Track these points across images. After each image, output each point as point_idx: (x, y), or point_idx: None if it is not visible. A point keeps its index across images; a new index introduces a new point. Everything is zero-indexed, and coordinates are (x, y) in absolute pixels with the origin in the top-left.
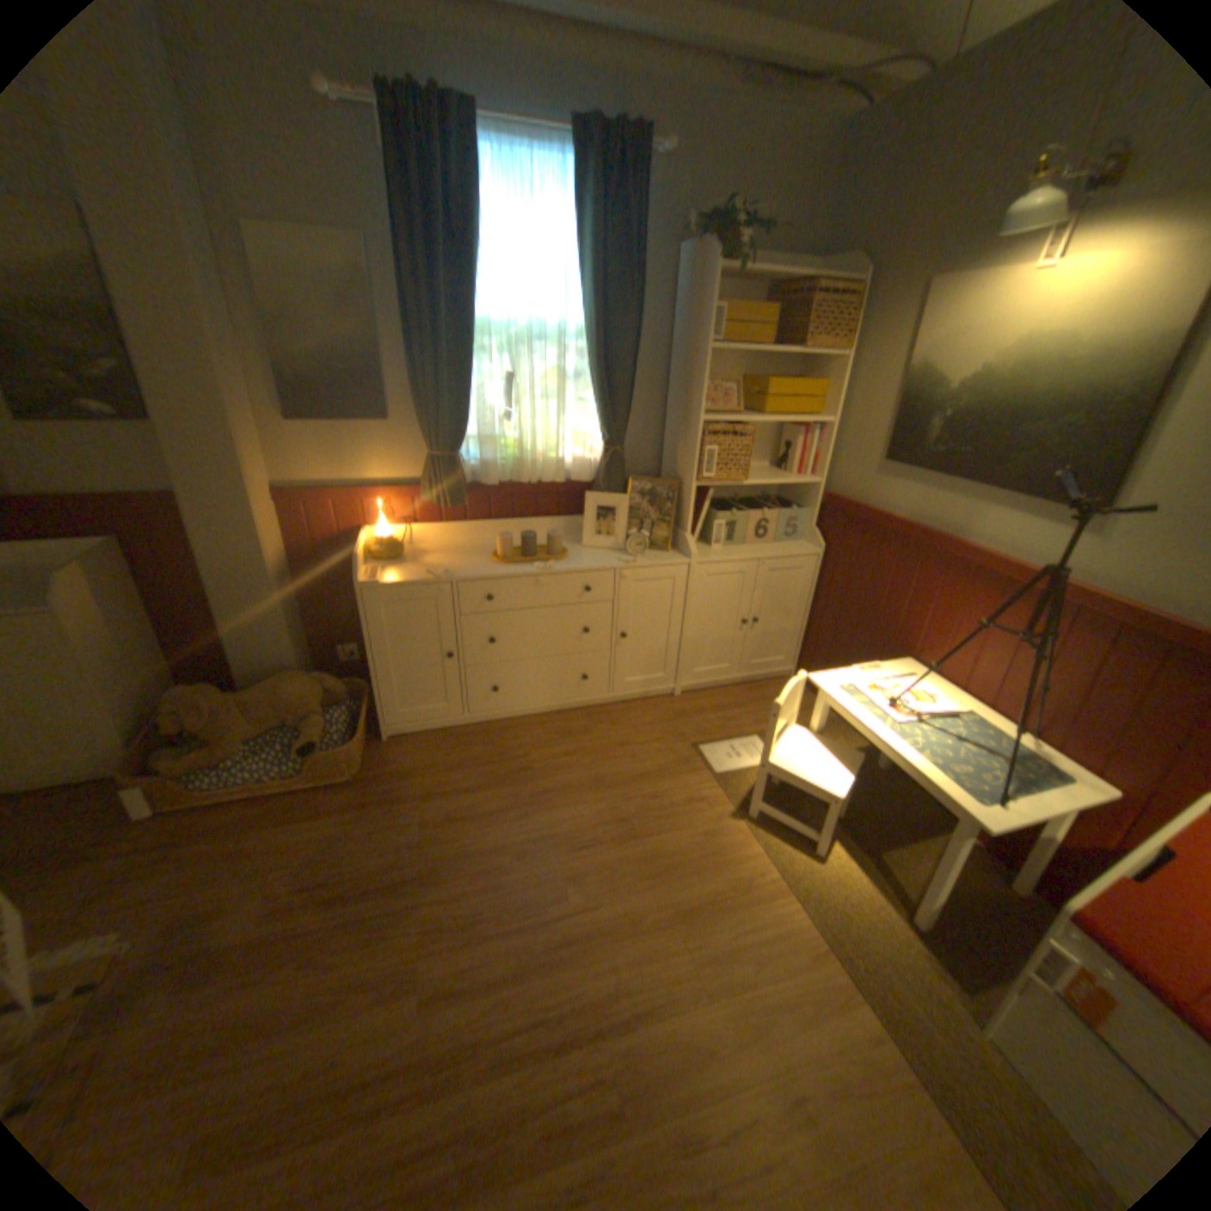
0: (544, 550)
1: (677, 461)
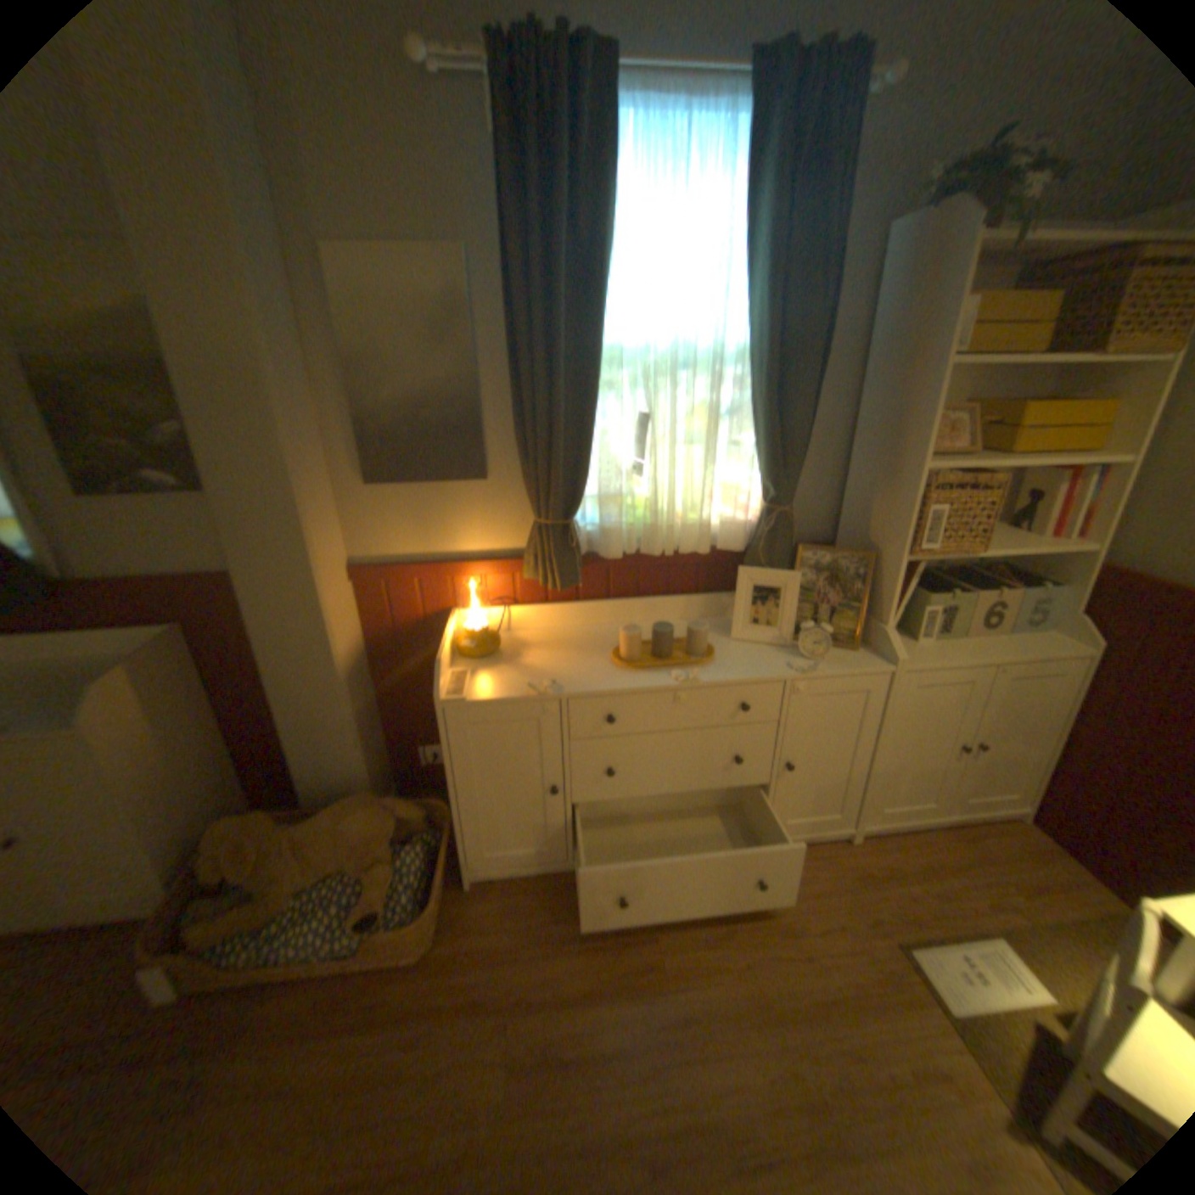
0: (681, 646)
1: (873, 522)
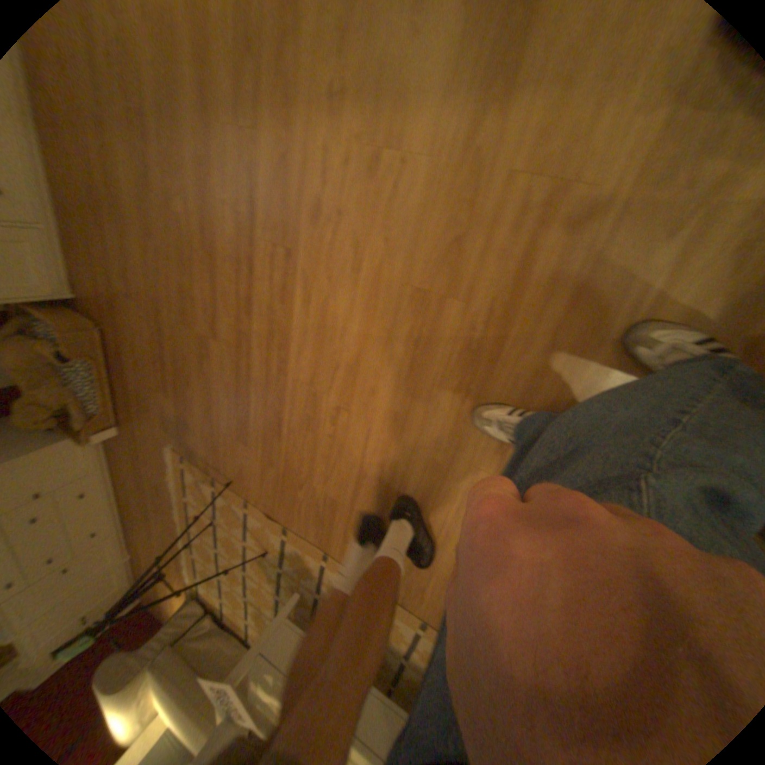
0: None
1: None
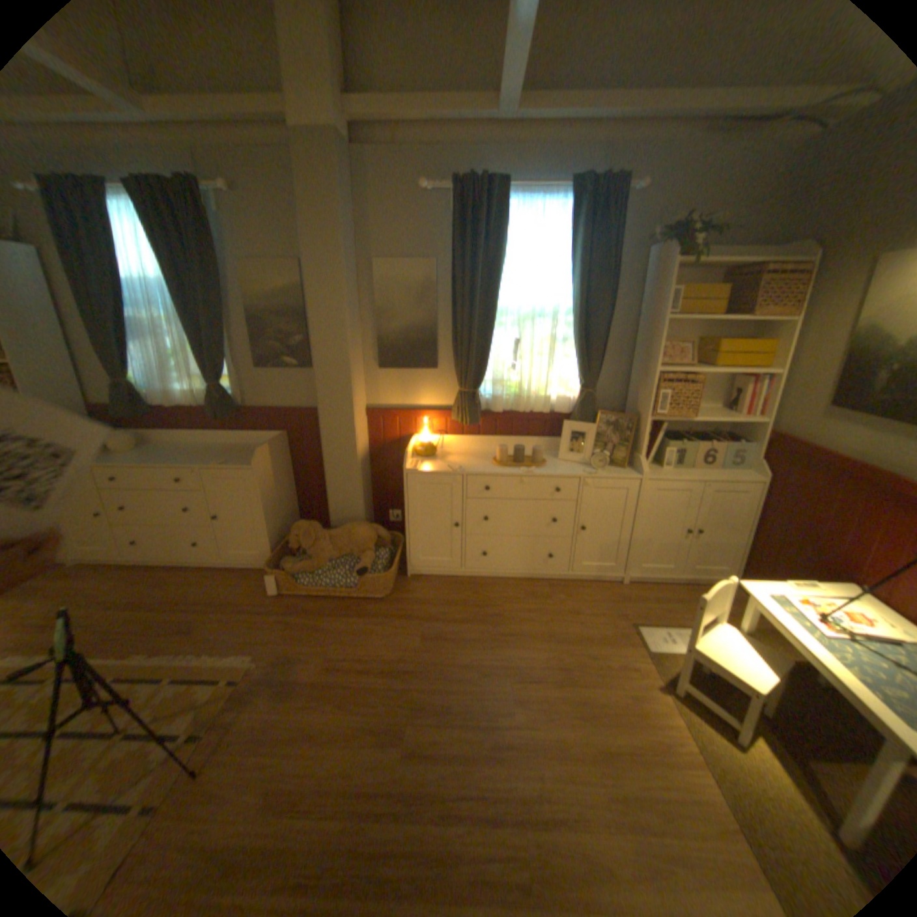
0: (529, 459)
1: (638, 400)
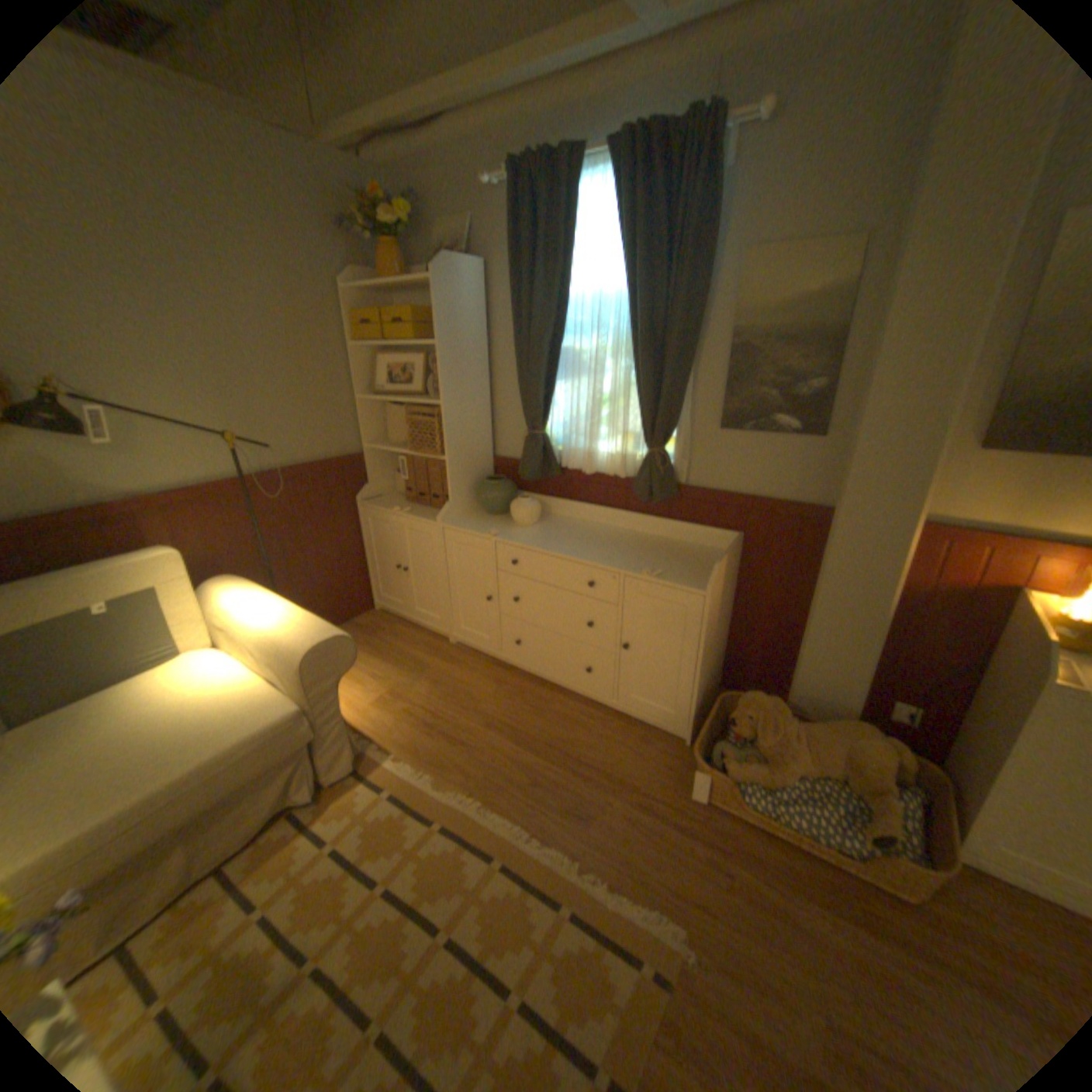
0: None
1: None
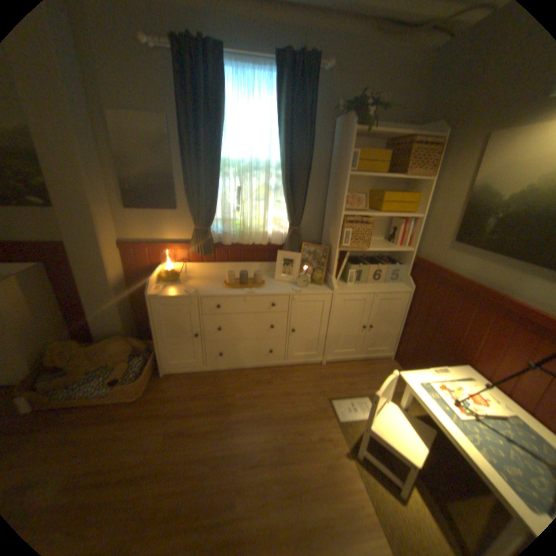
0: (253, 281)
1: (330, 236)
